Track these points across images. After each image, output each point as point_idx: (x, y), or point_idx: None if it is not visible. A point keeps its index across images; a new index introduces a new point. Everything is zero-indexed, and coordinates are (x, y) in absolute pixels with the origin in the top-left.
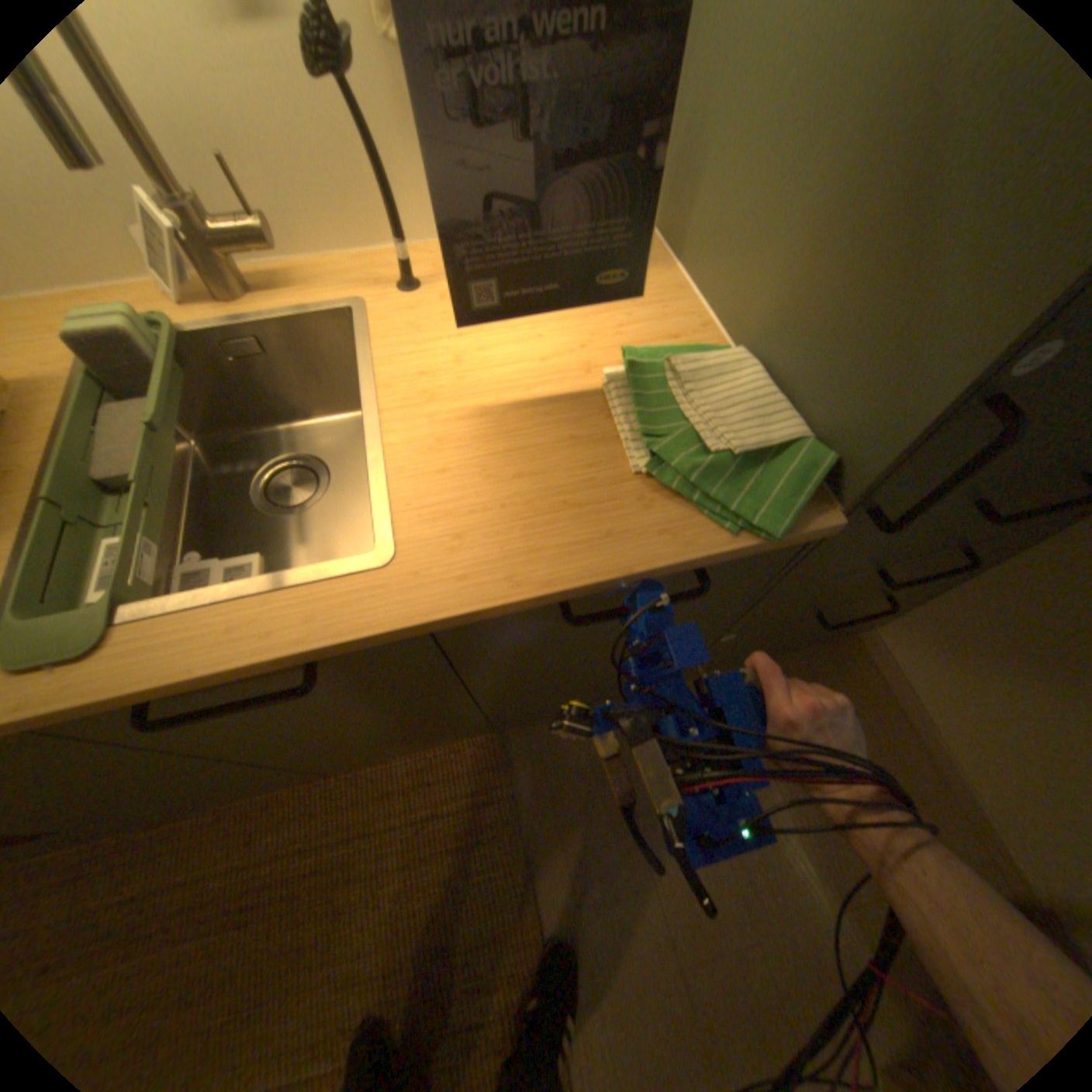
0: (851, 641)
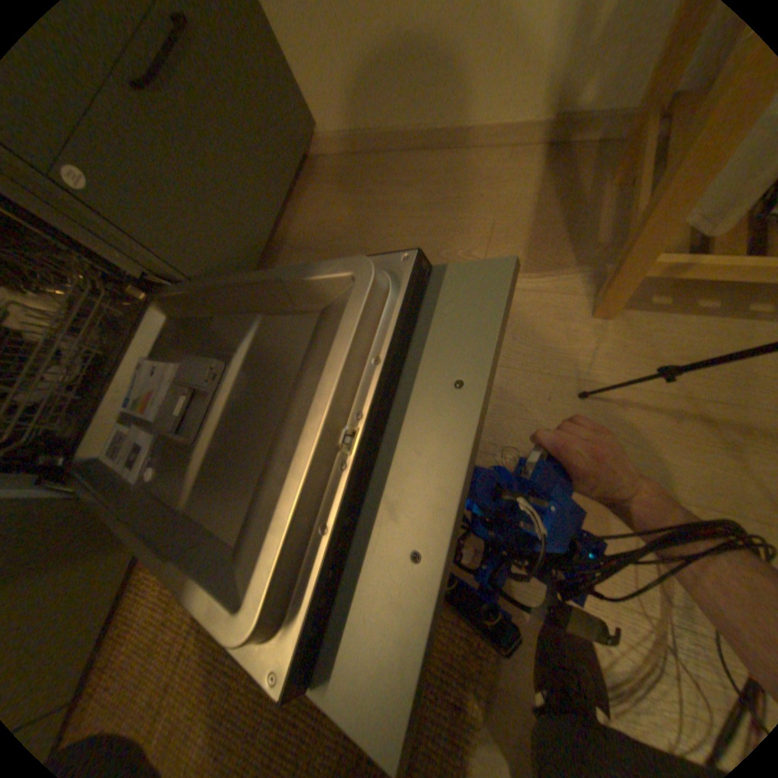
0: (323, 163)
